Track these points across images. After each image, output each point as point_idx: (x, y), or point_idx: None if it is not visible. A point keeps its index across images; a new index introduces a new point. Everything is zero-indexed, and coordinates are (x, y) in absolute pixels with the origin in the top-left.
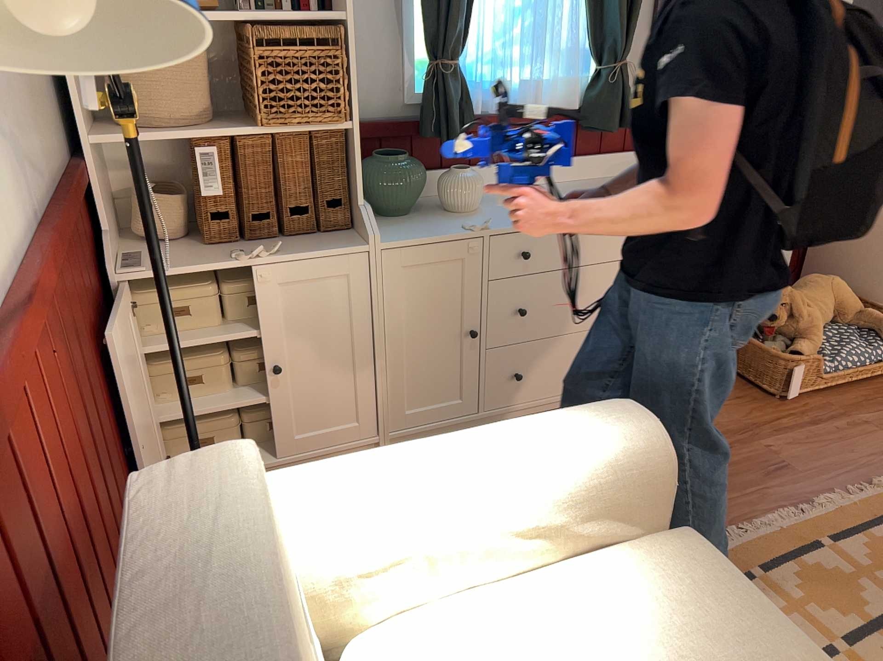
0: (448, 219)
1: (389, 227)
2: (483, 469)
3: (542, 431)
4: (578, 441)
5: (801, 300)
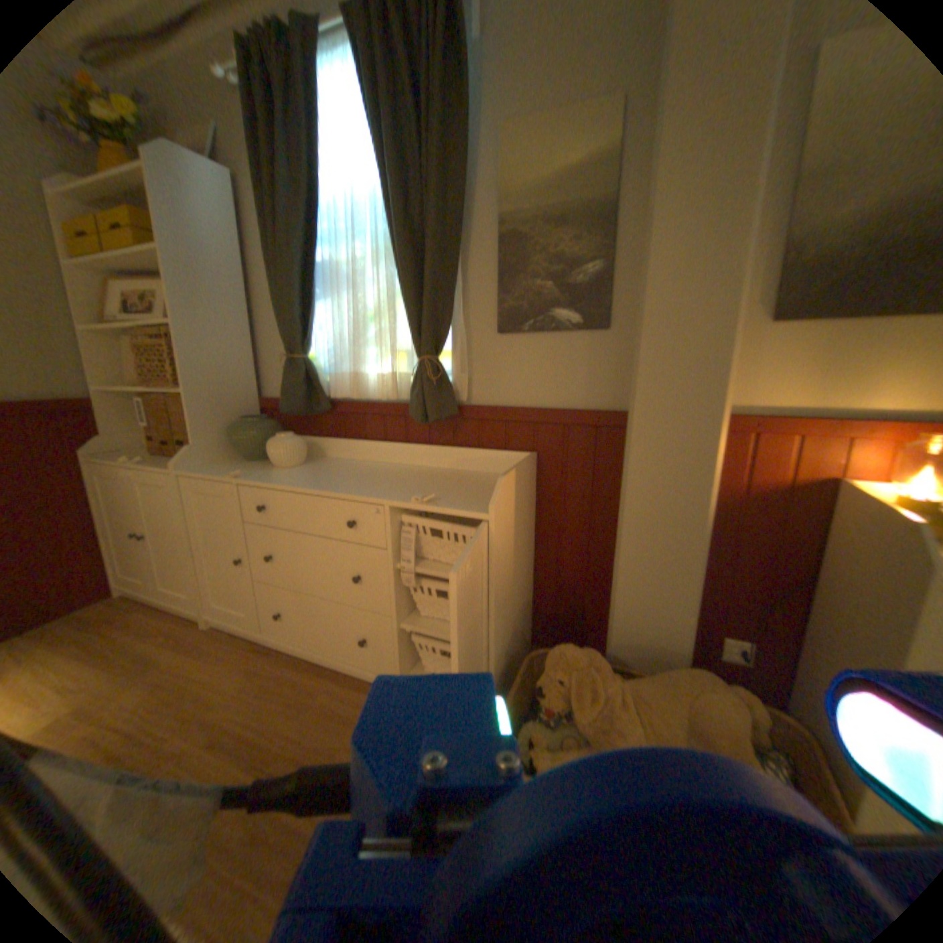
0: (256, 468)
1: (220, 465)
2: None
3: None
4: None
5: (605, 692)
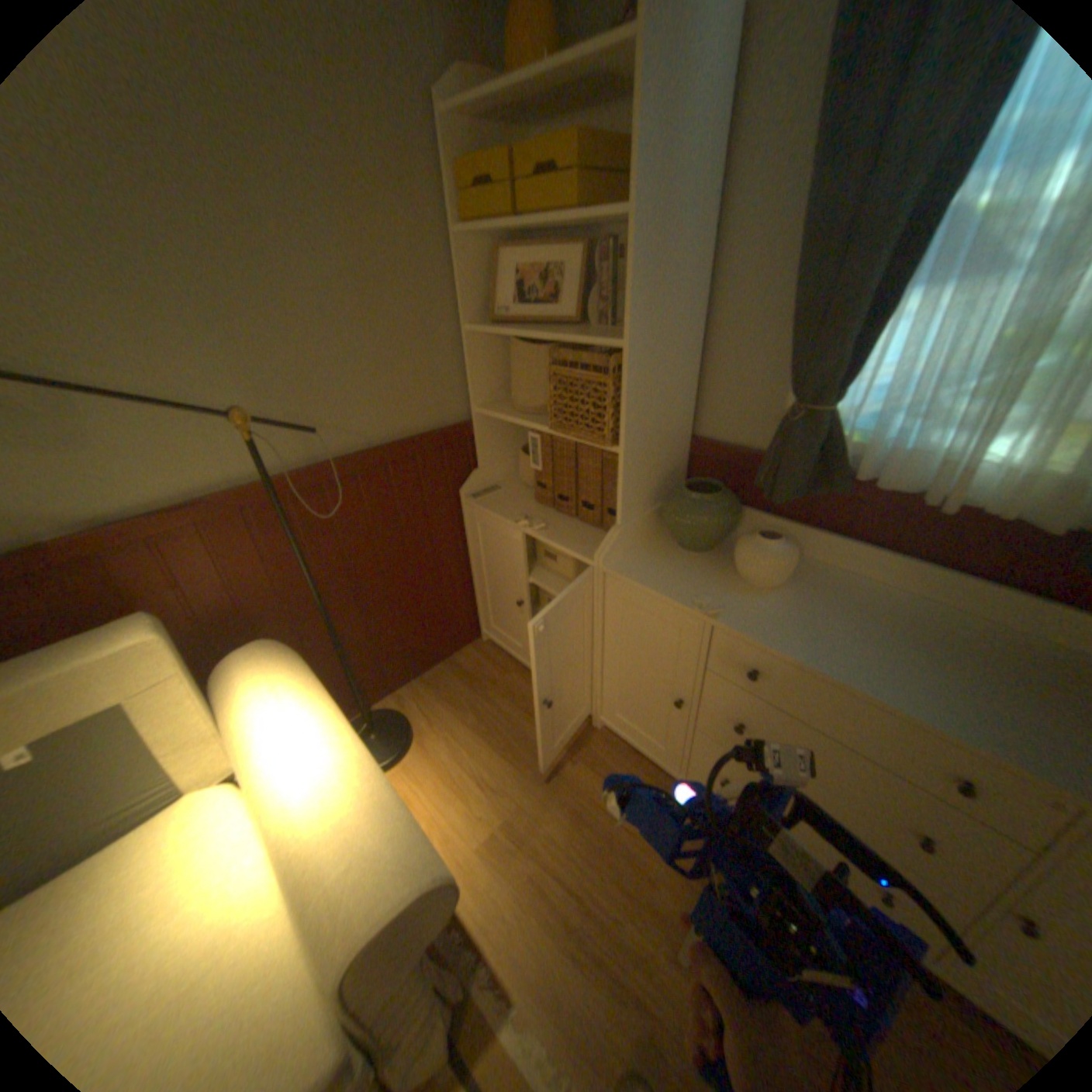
0: (717, 580)
1: (654, 556)
2: (287, 785)
3: (343, 815)
4: (331, 855)
5: None
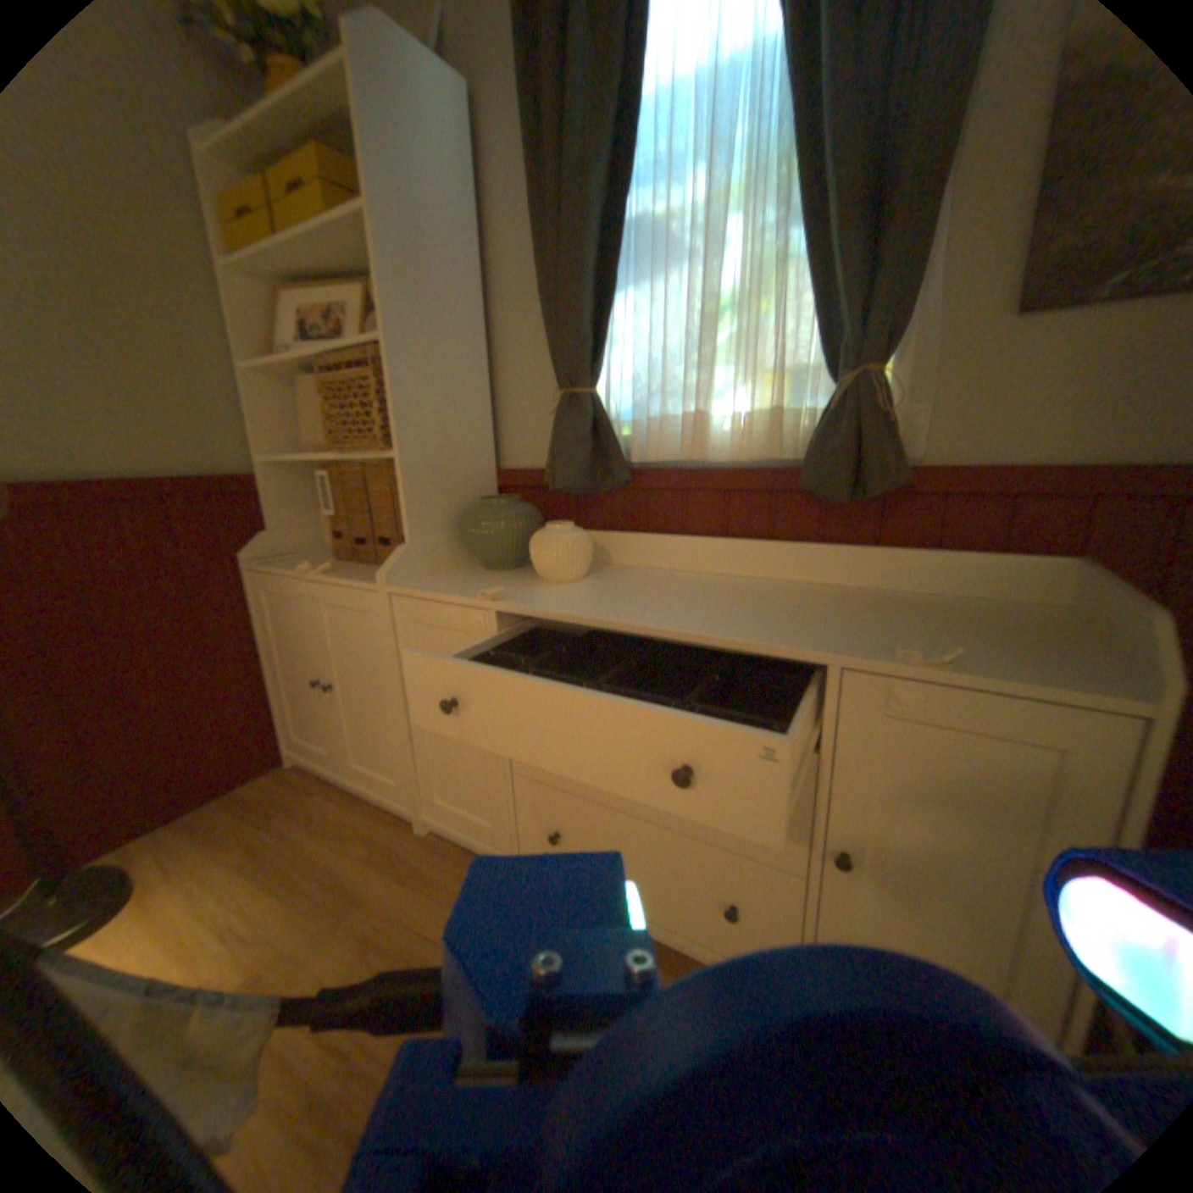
0: (516, 583)
1: (455, 576)
2: None
3: None
4: None
5: None
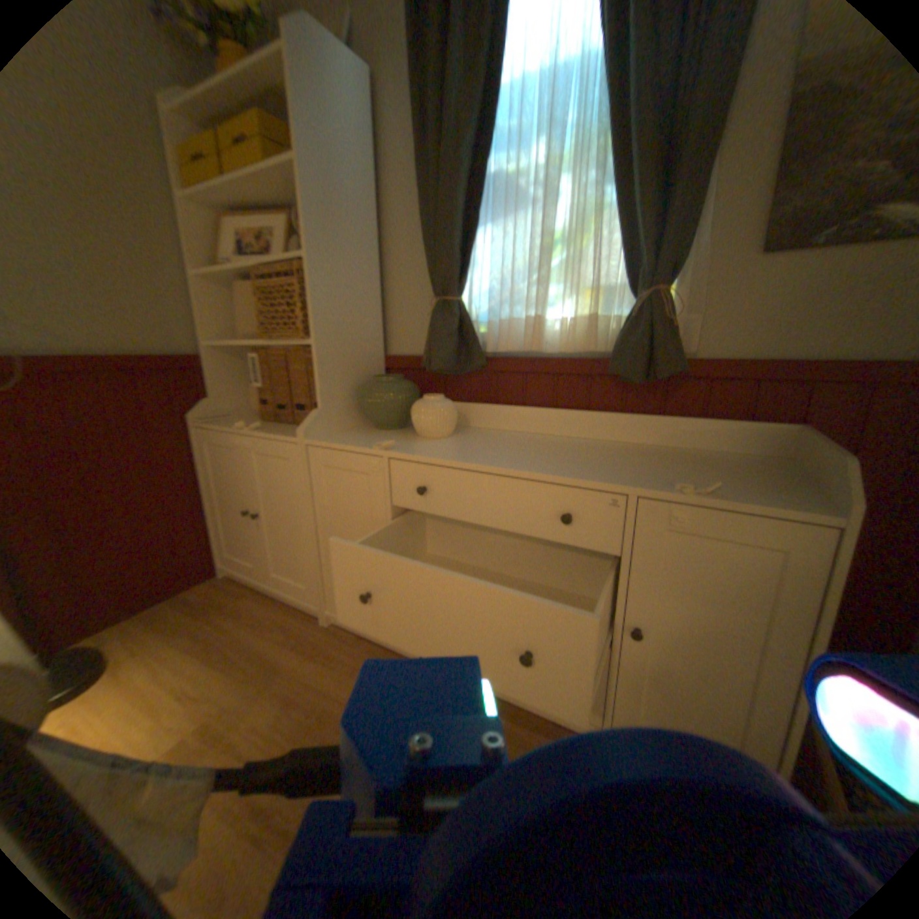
0: (401, 438)
1: (354, 433)
2: None
3: None
4: None
5: None
